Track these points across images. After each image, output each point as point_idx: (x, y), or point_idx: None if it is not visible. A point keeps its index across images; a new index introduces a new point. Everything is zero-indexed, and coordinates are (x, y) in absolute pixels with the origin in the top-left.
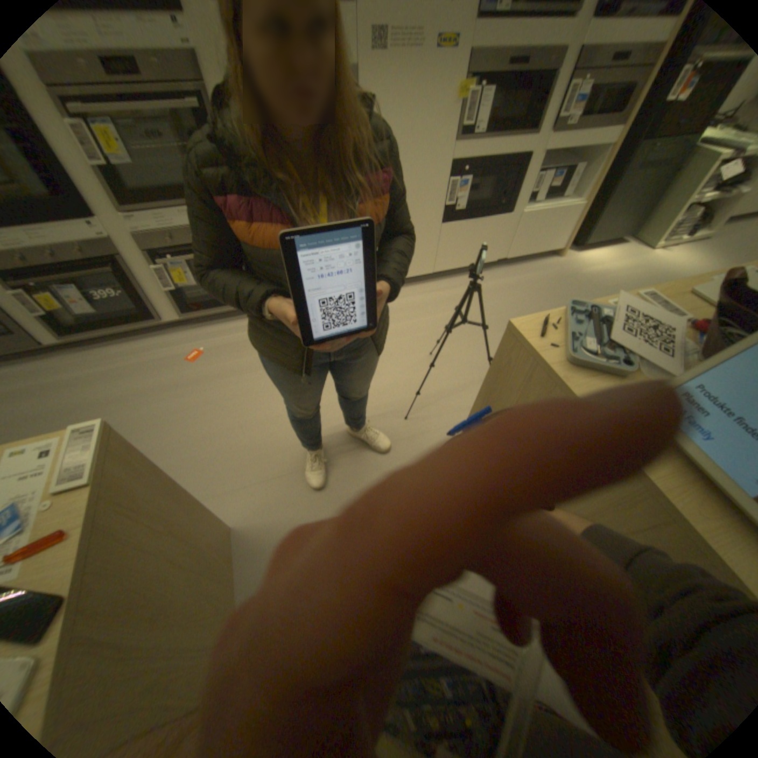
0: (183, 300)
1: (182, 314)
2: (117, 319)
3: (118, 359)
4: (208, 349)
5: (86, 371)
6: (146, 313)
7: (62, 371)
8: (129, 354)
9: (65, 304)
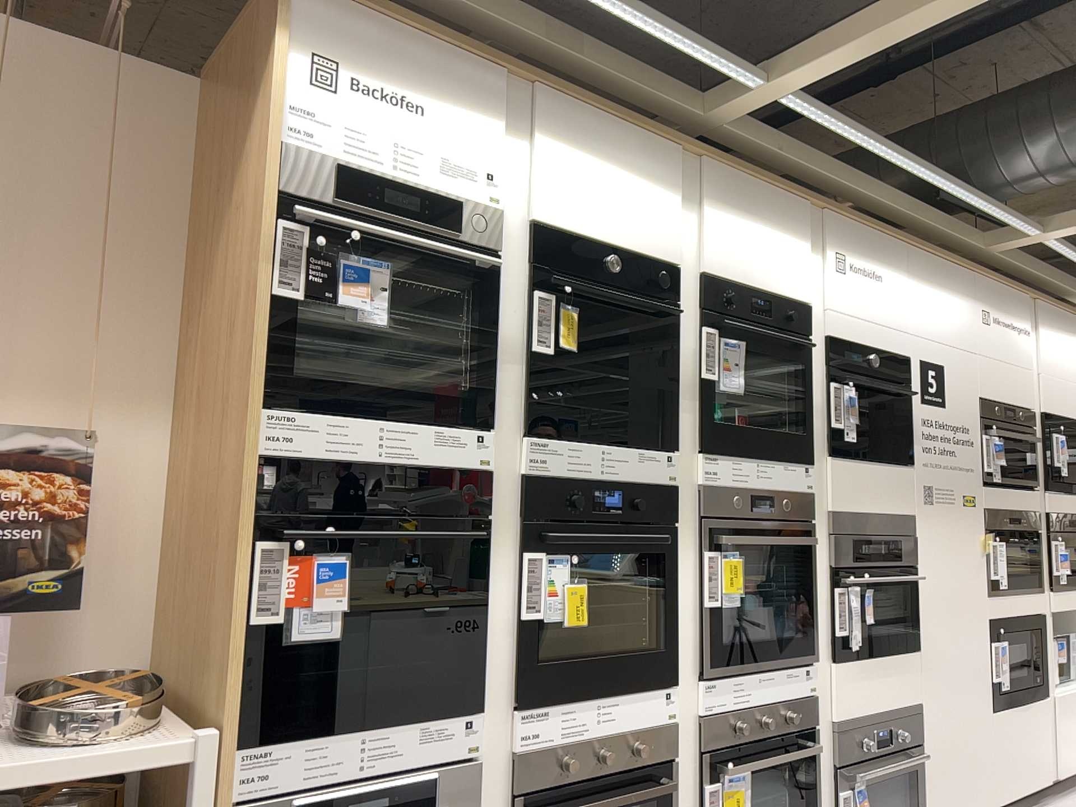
0: None
1: None
2: None
3: None
4: None
5: None
6: None
7: None
8: None
9: None
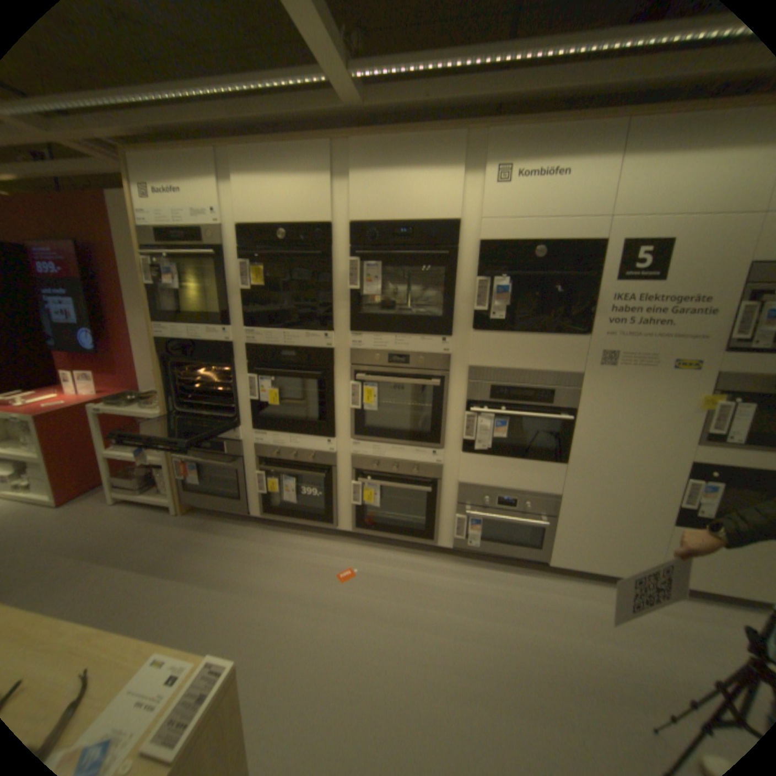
0: (364, 516)
1: (357, 527)
2: (309, 513)
3: (289, 549)
4: (362, 572)
5: (263, 550)
6: (330, 517)
7: (249, 542)
8: (300, 548)
9: (283, 490)
